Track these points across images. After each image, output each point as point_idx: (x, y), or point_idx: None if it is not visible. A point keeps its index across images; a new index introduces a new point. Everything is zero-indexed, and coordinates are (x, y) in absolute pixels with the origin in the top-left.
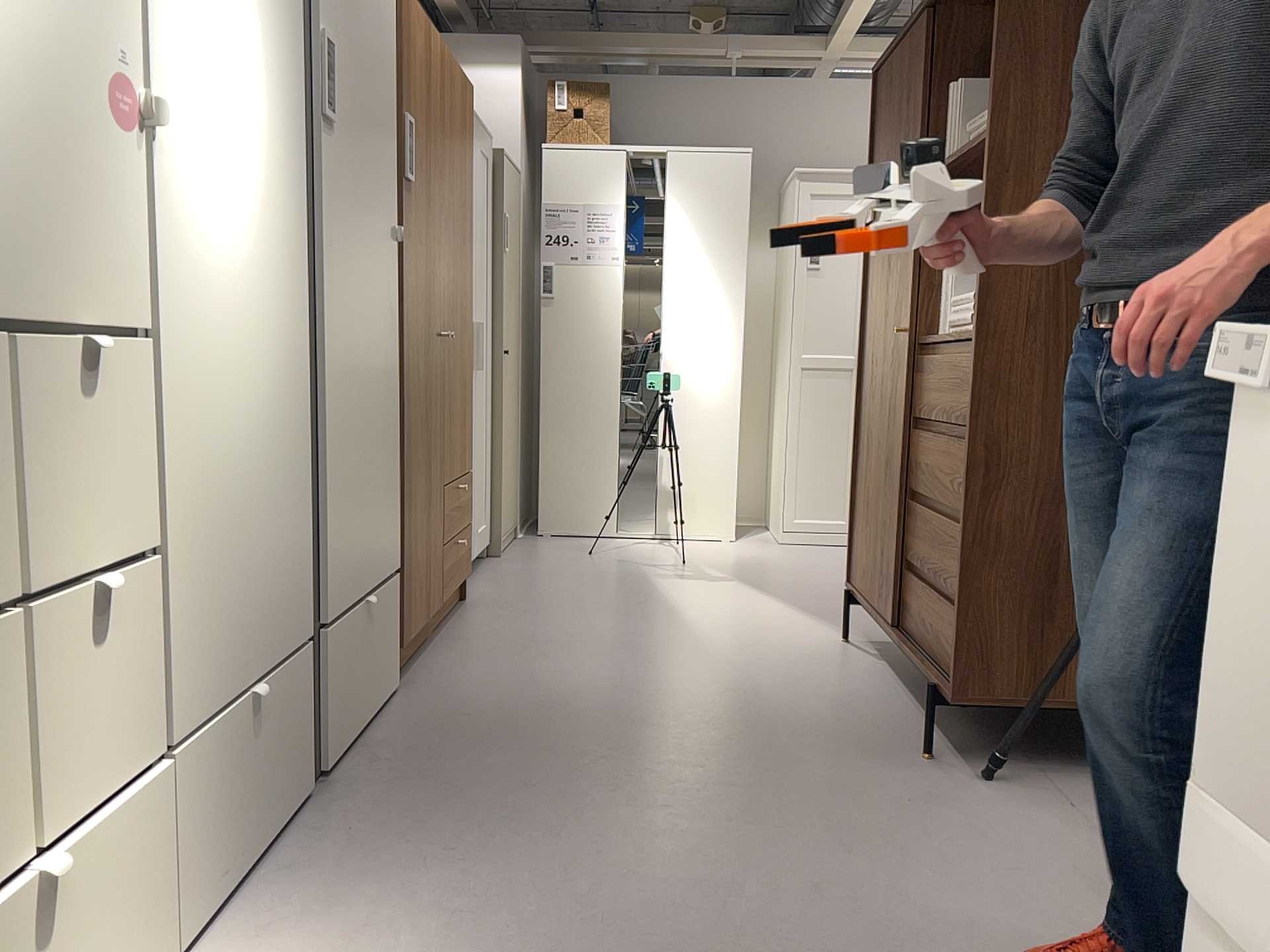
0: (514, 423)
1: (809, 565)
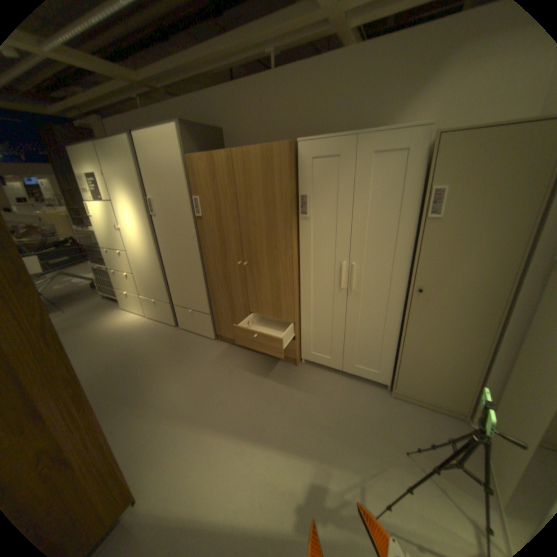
0: (463, 347)
1: None
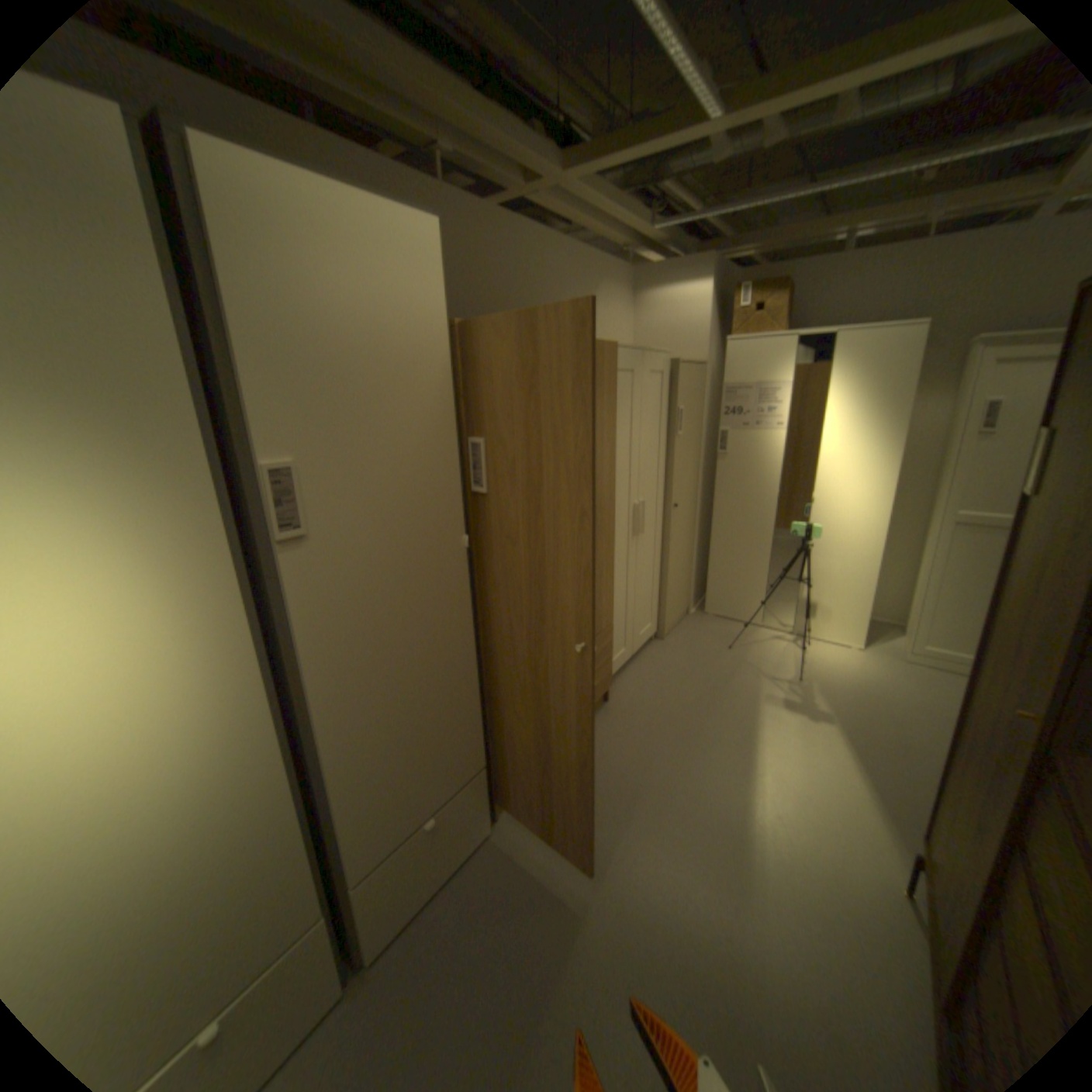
0: (687, 546)
1: (921, 711)
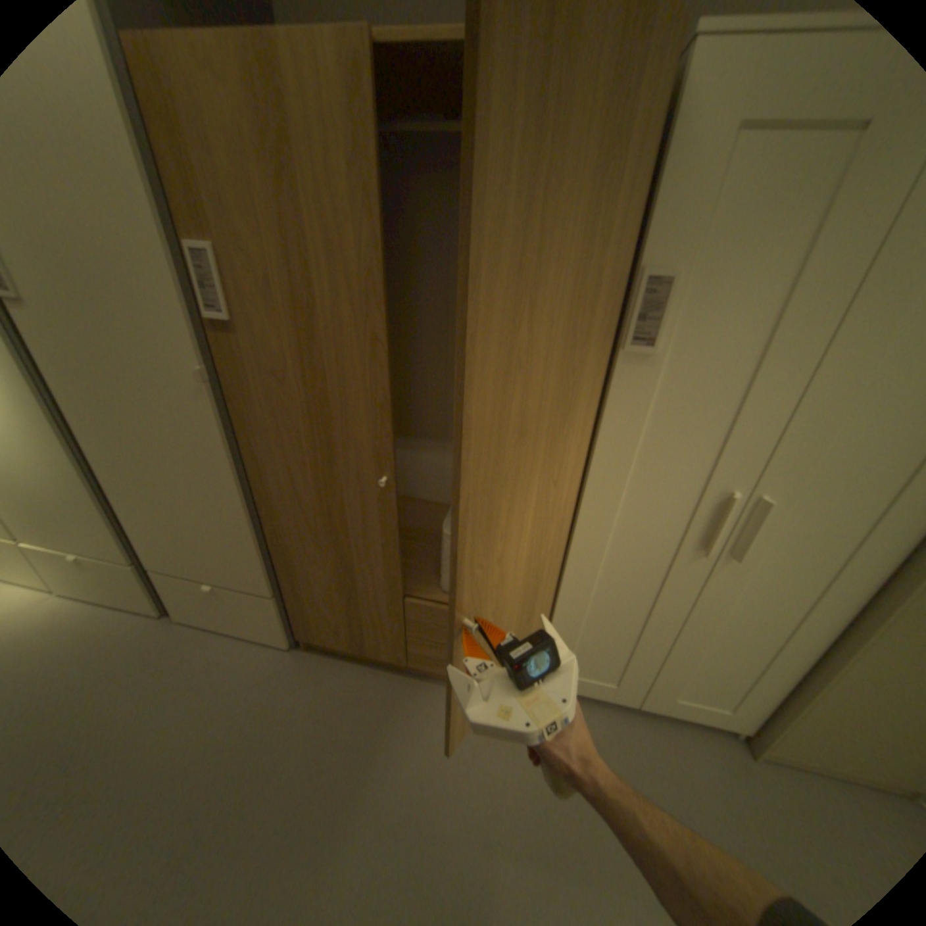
0: None
1: None
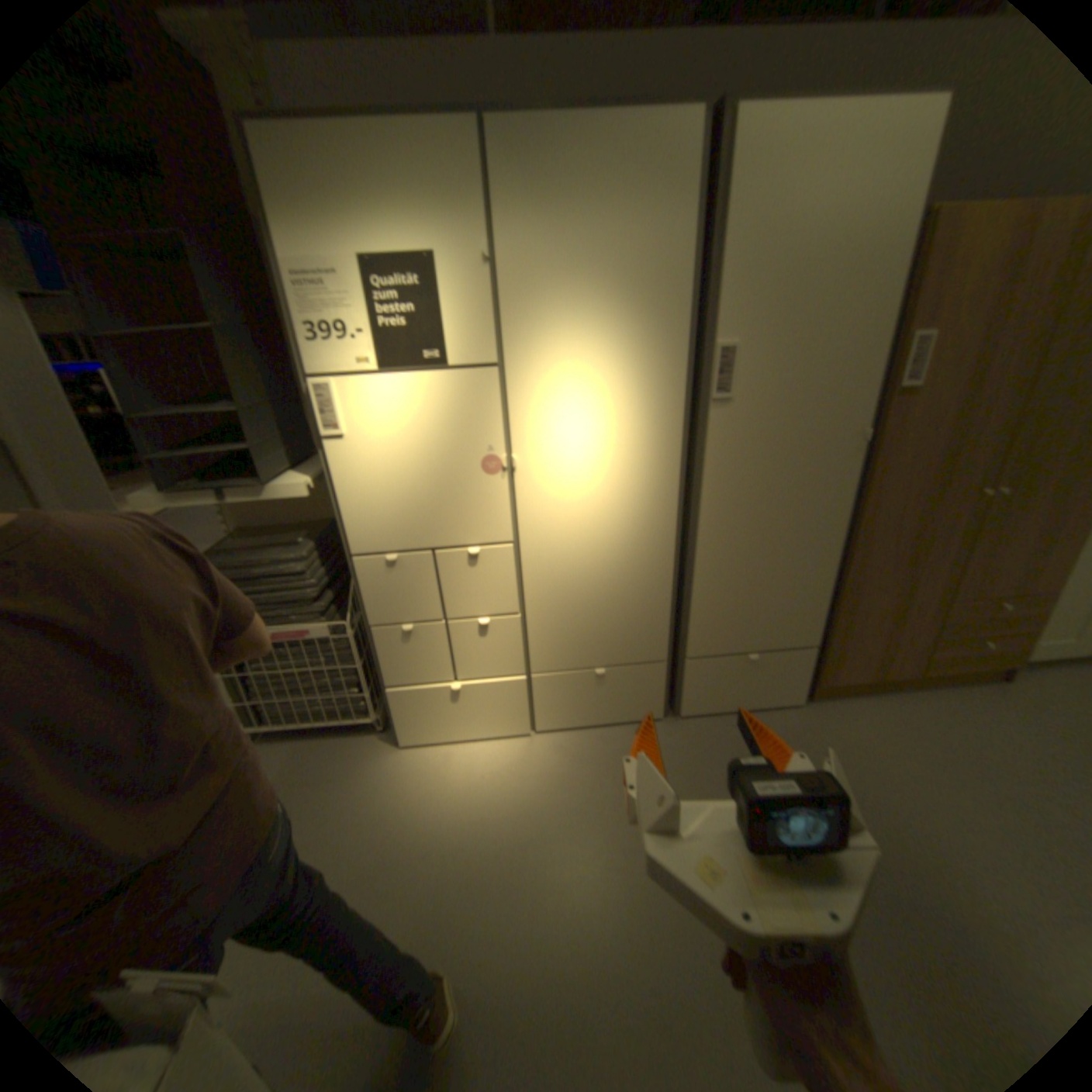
0: None
1: None
